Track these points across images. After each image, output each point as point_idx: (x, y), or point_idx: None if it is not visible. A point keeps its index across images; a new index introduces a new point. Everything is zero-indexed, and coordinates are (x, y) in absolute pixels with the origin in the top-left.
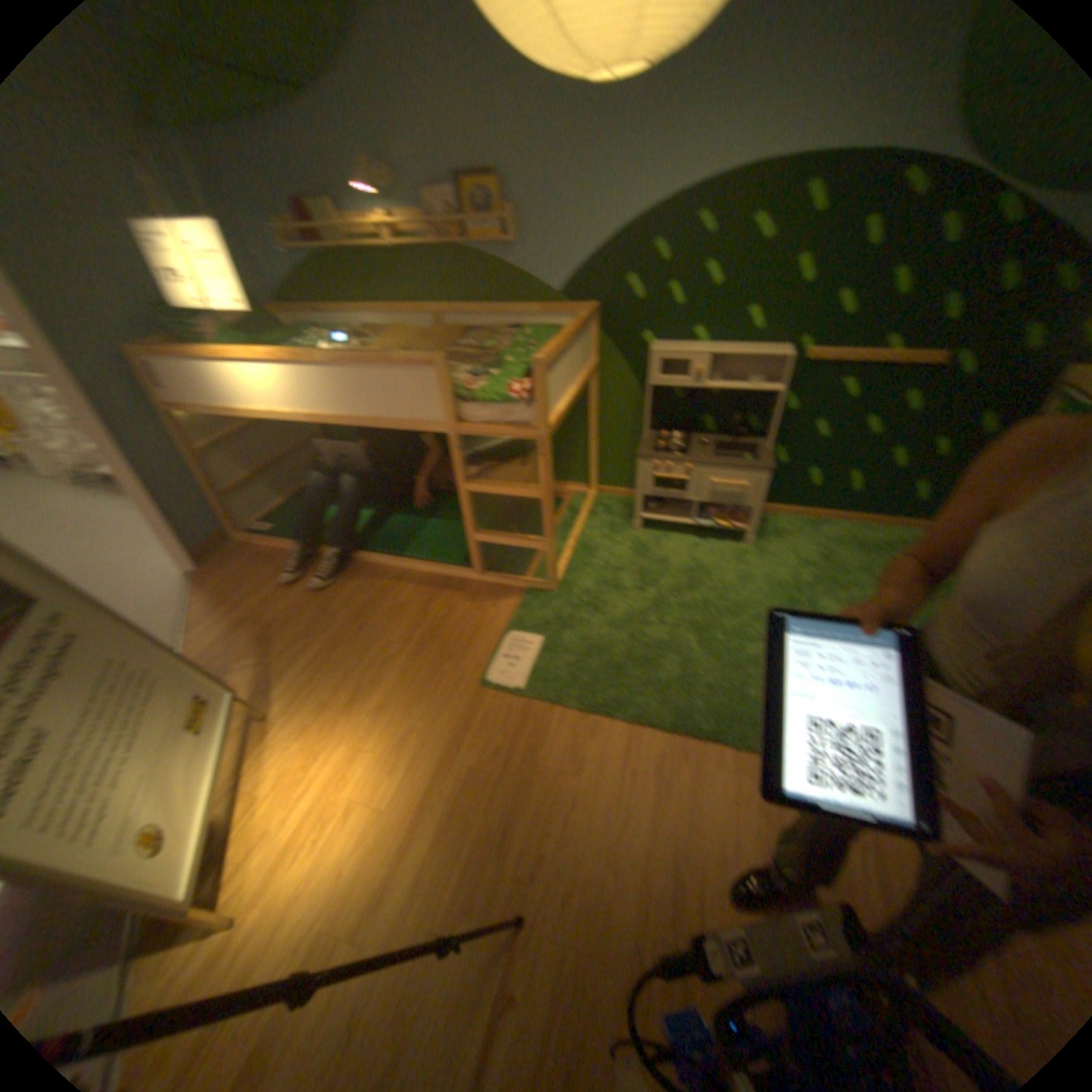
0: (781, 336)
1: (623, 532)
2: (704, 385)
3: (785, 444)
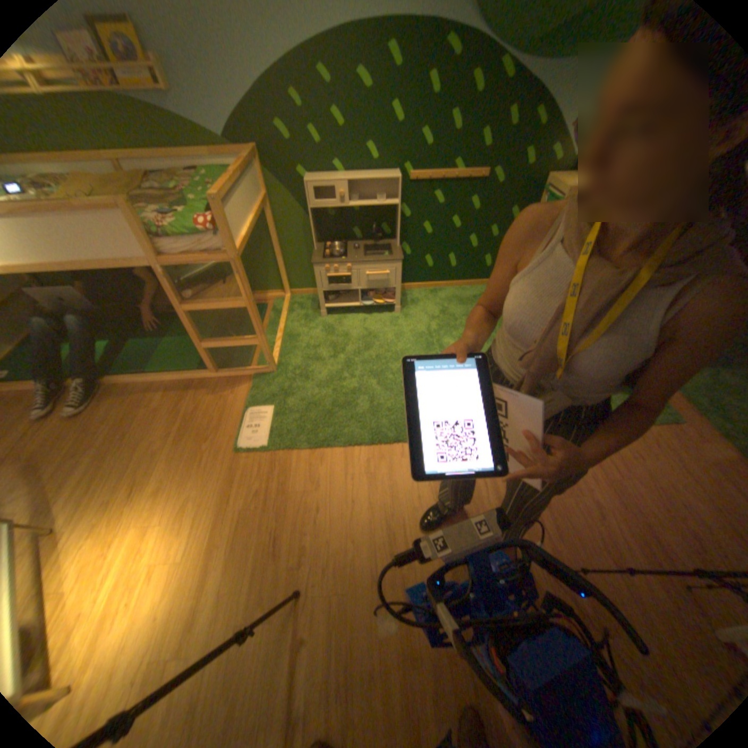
0: (390, 164)
1: (314, 319)
2: (346, 205)
3: (406, 241)
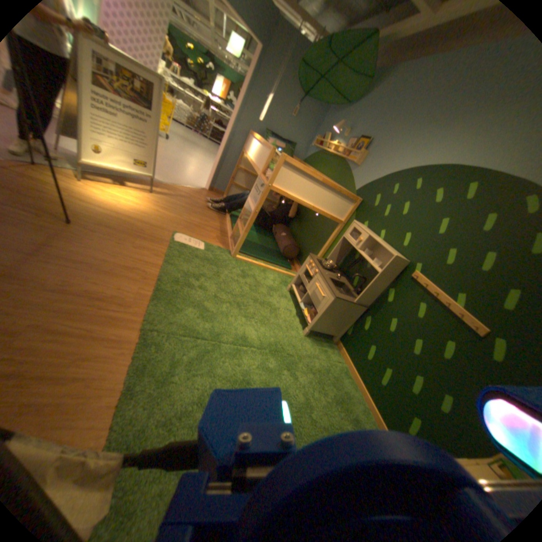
0: (410, 254)
1: (283, 286)
2: (357, 248)
3: (374, 317)
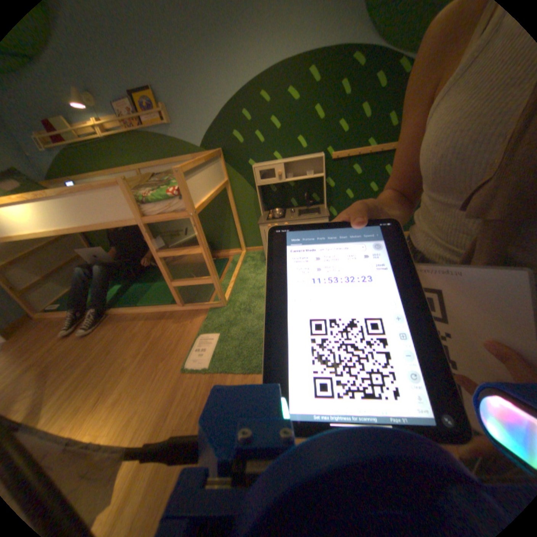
0: (314, 147)
1: (260, 266)
2: (282, 178)
3: (332, 203)
